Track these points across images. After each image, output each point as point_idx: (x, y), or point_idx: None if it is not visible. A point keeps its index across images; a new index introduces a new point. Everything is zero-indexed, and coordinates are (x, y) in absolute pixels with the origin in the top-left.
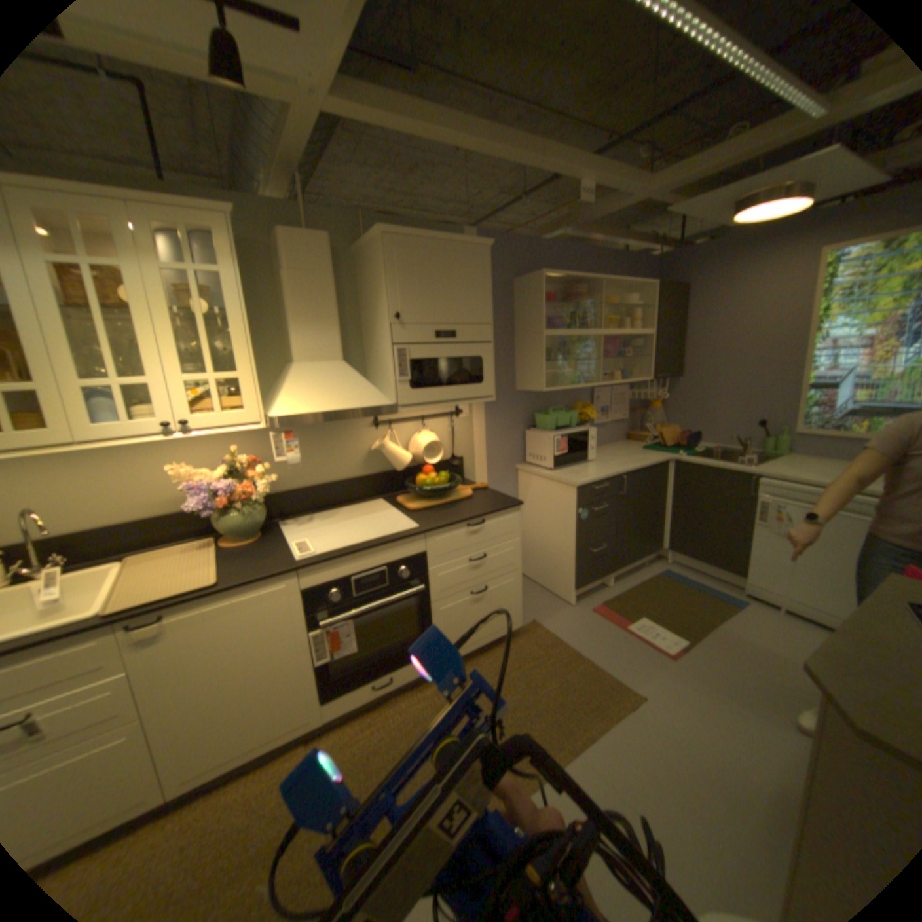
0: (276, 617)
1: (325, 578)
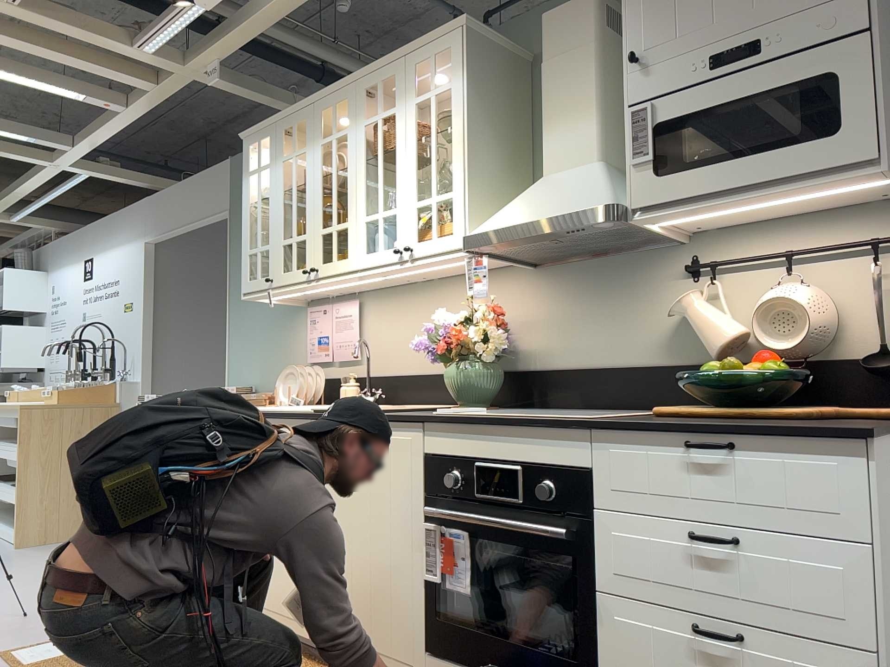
0: (399, 475)
1: (448, 447)
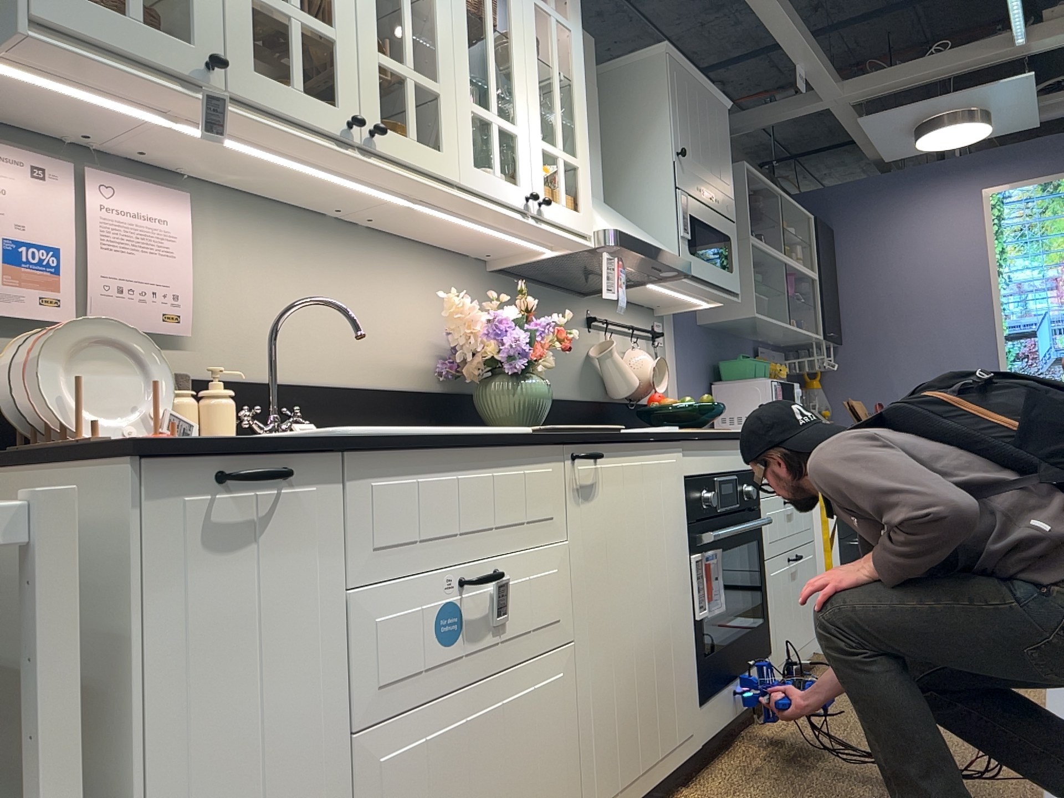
0: (671, 508)
1: (700, 465)
